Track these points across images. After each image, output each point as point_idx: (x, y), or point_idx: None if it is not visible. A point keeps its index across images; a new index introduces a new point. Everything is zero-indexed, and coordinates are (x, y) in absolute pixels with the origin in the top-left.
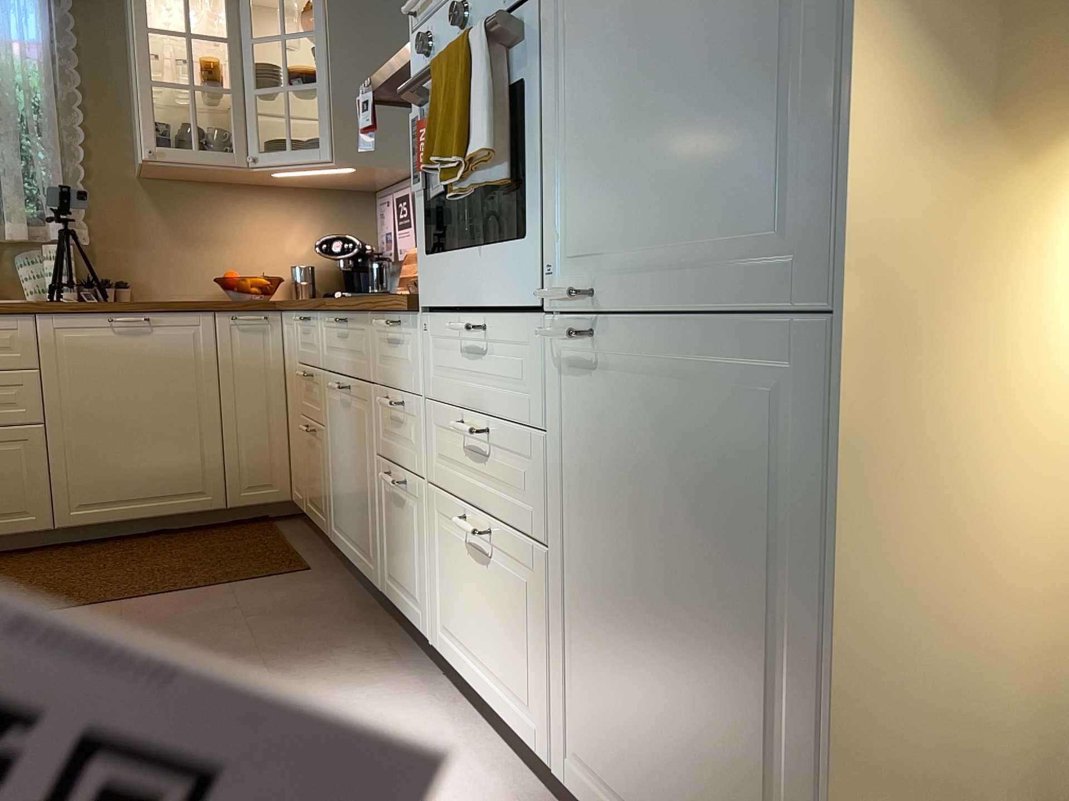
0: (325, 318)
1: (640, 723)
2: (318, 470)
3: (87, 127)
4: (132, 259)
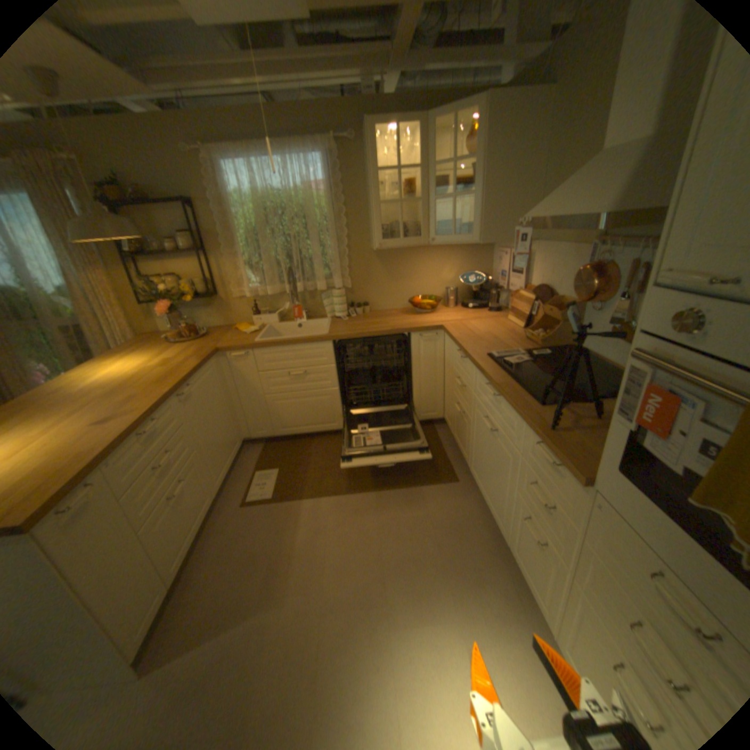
0: (480, 372)
1: None
2: (464, 432)
3: (347, 224)
4: (370, 290)
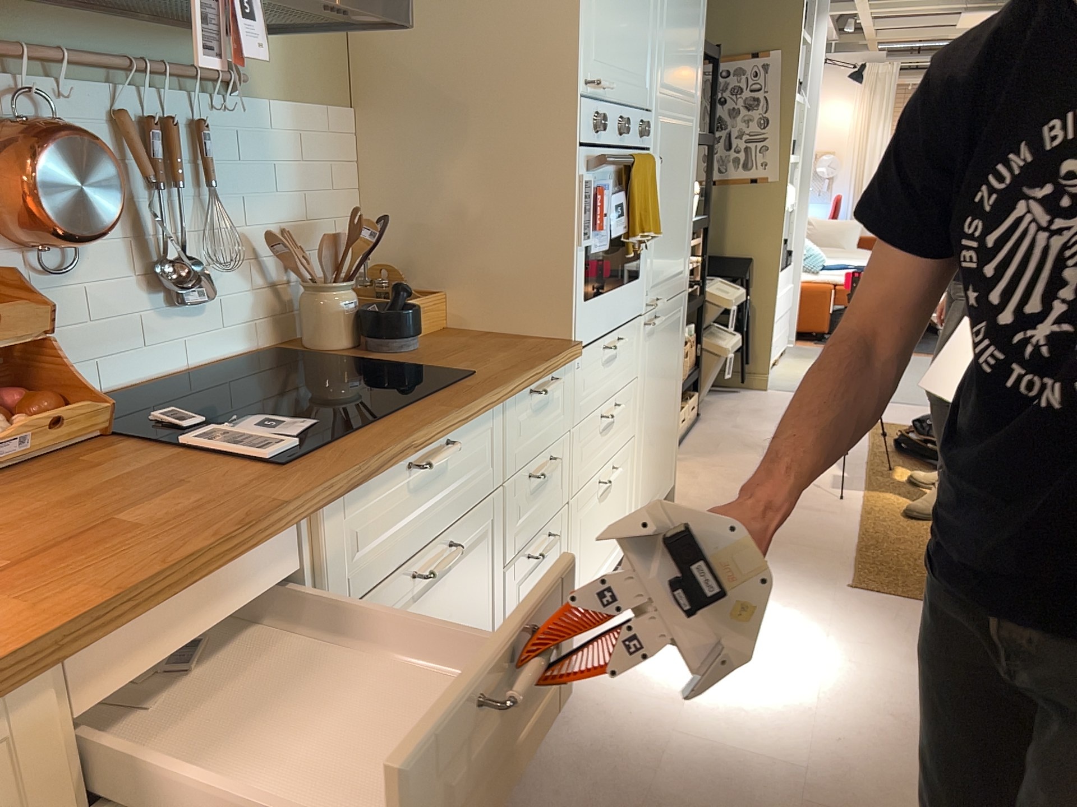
0: (352, 499)
1: (654, 459)
2: None
3: None
4: None
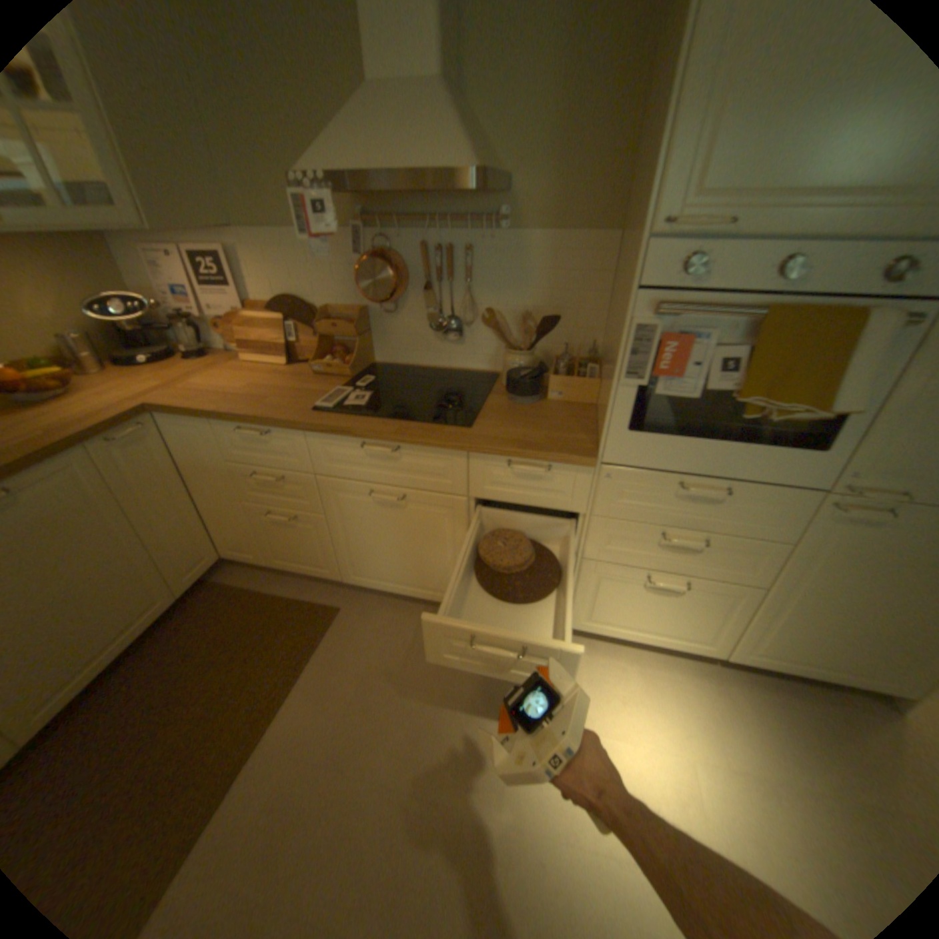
0: (327, 438)
1: (833, 640)
2: (309, 542)
3: None
4: None
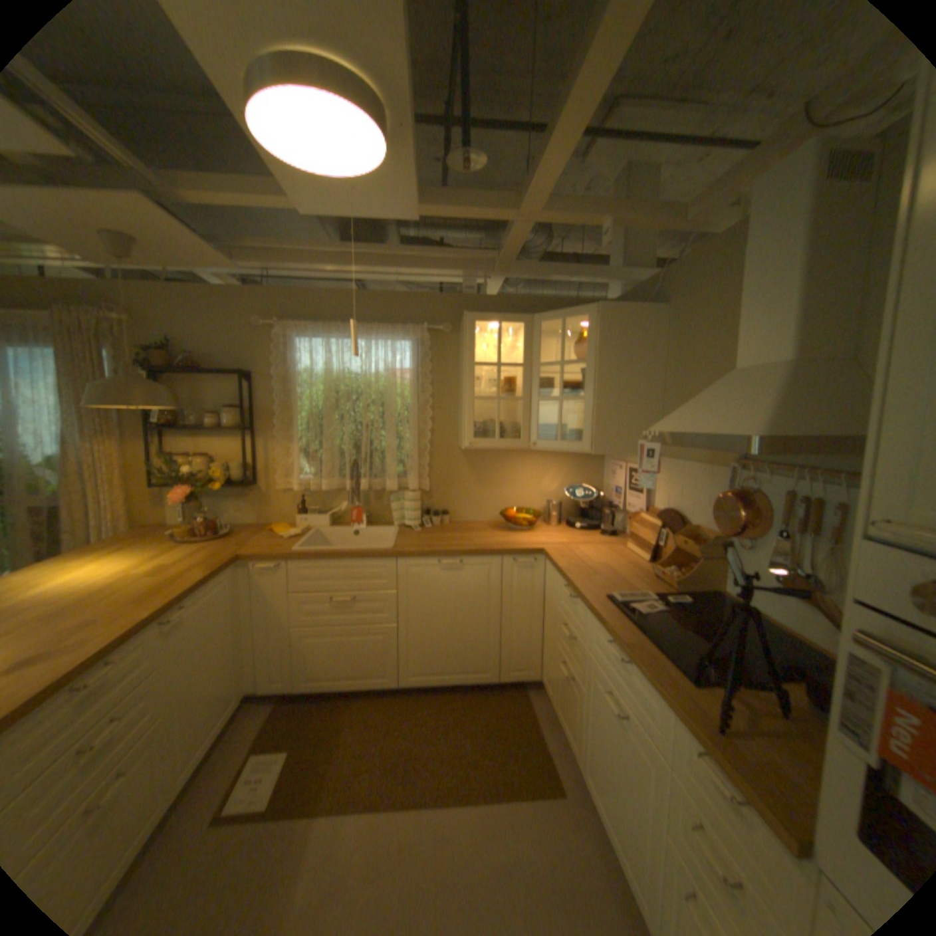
0: (598, 622)
1: None
2: (574, 710)
3: (433, 417)
4: (452, 495)
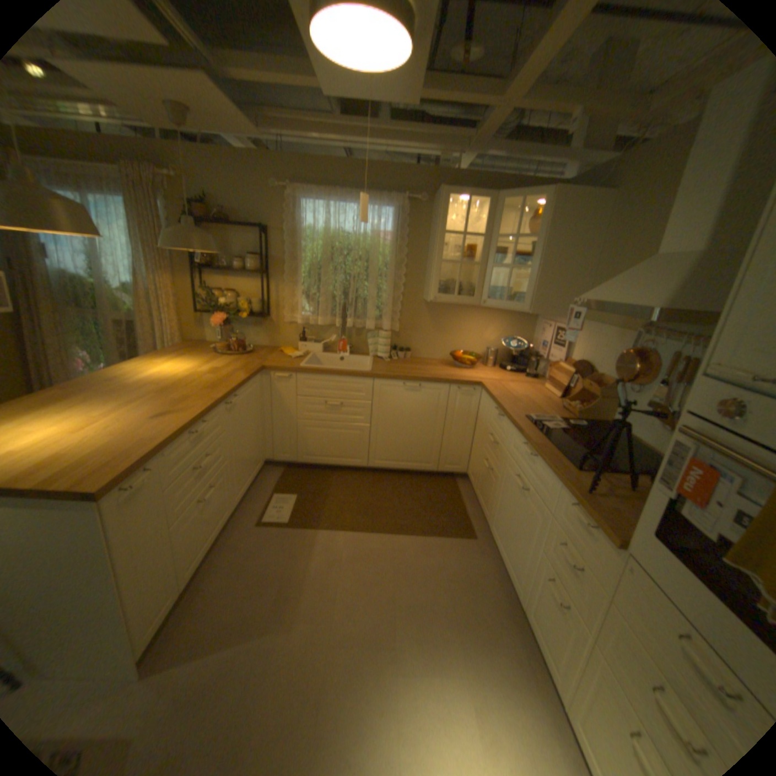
0: (517, 432)
1: None
2: (490, 489)
3: (405, 274)
4: (414, 337)
